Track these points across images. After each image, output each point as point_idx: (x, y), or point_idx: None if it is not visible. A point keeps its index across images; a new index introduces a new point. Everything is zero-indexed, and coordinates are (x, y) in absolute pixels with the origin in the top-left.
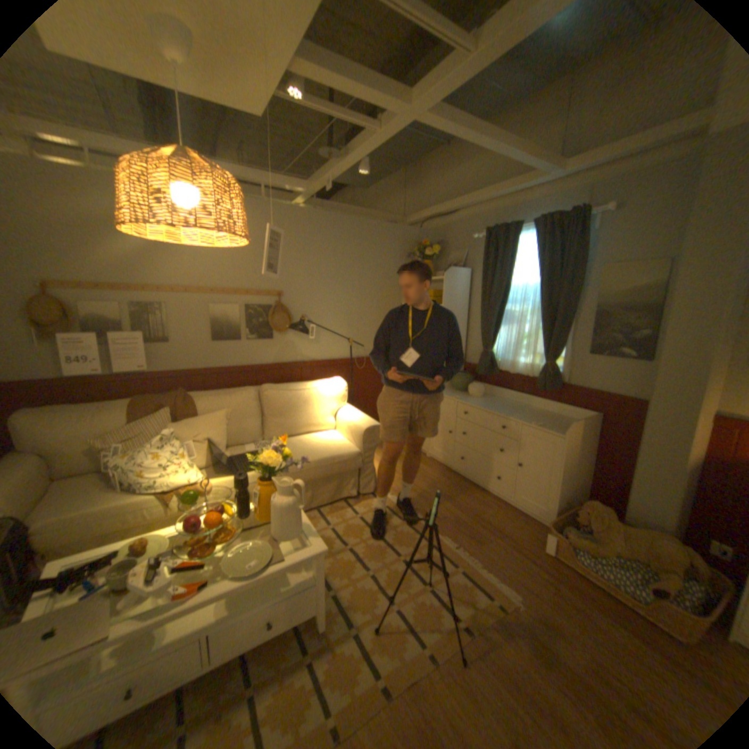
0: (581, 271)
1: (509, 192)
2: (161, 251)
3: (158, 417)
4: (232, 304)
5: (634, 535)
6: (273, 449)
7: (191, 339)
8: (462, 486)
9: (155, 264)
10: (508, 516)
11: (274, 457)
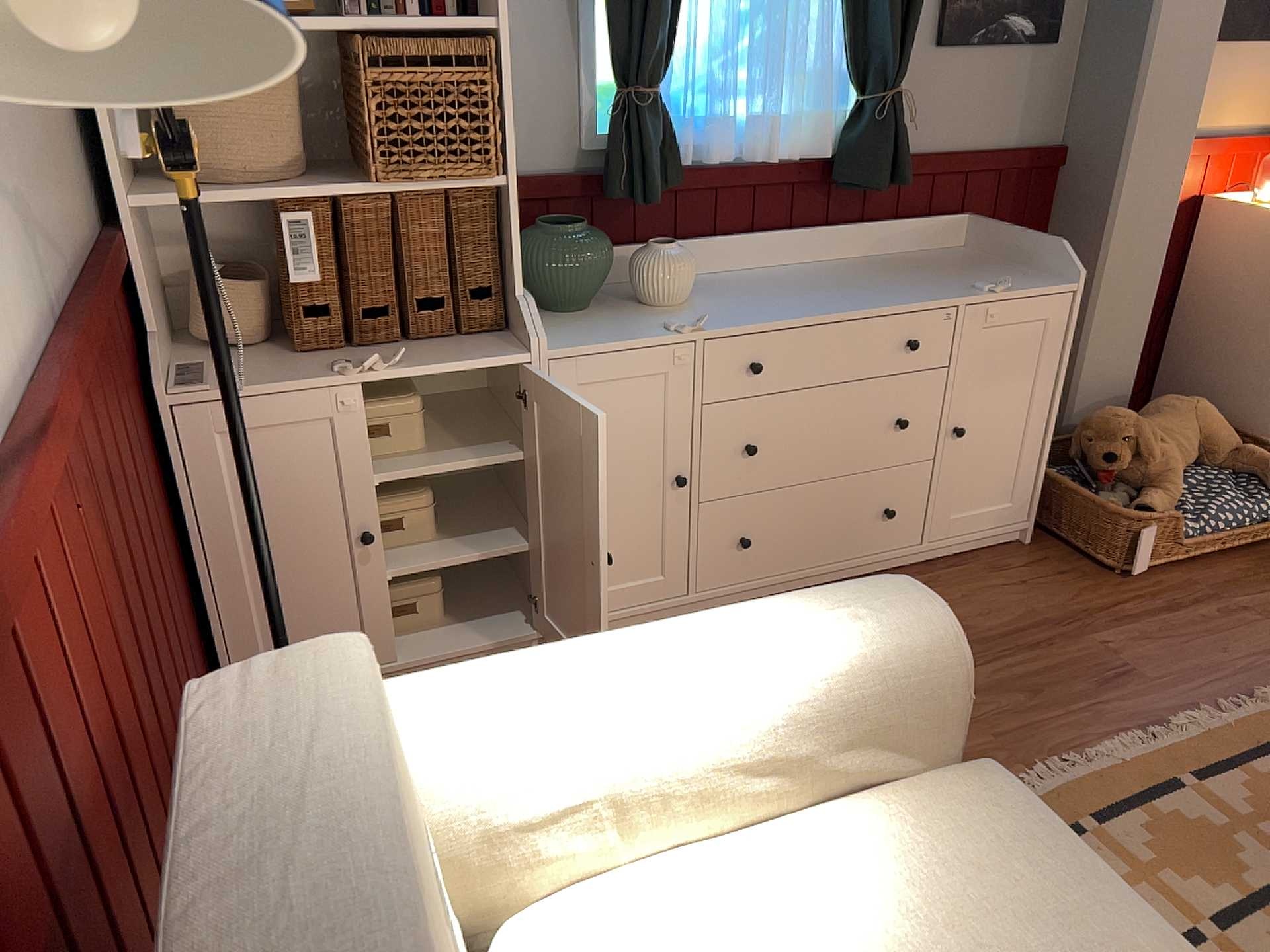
0: None
1: None
2: None
3: None
4: None
5: (1171, 426)
6: None
7: None
8: None
9: None
10: (969, 586)
11: None
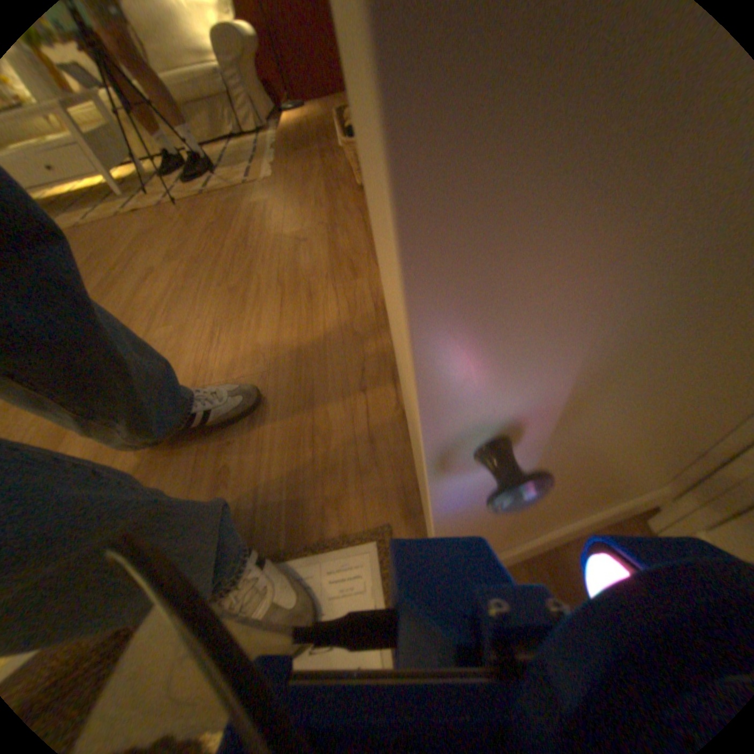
0: None
1: None
2: None
3: None
4: None
5: None
6: None
7: None
8: None
9: None
10: None
11: None
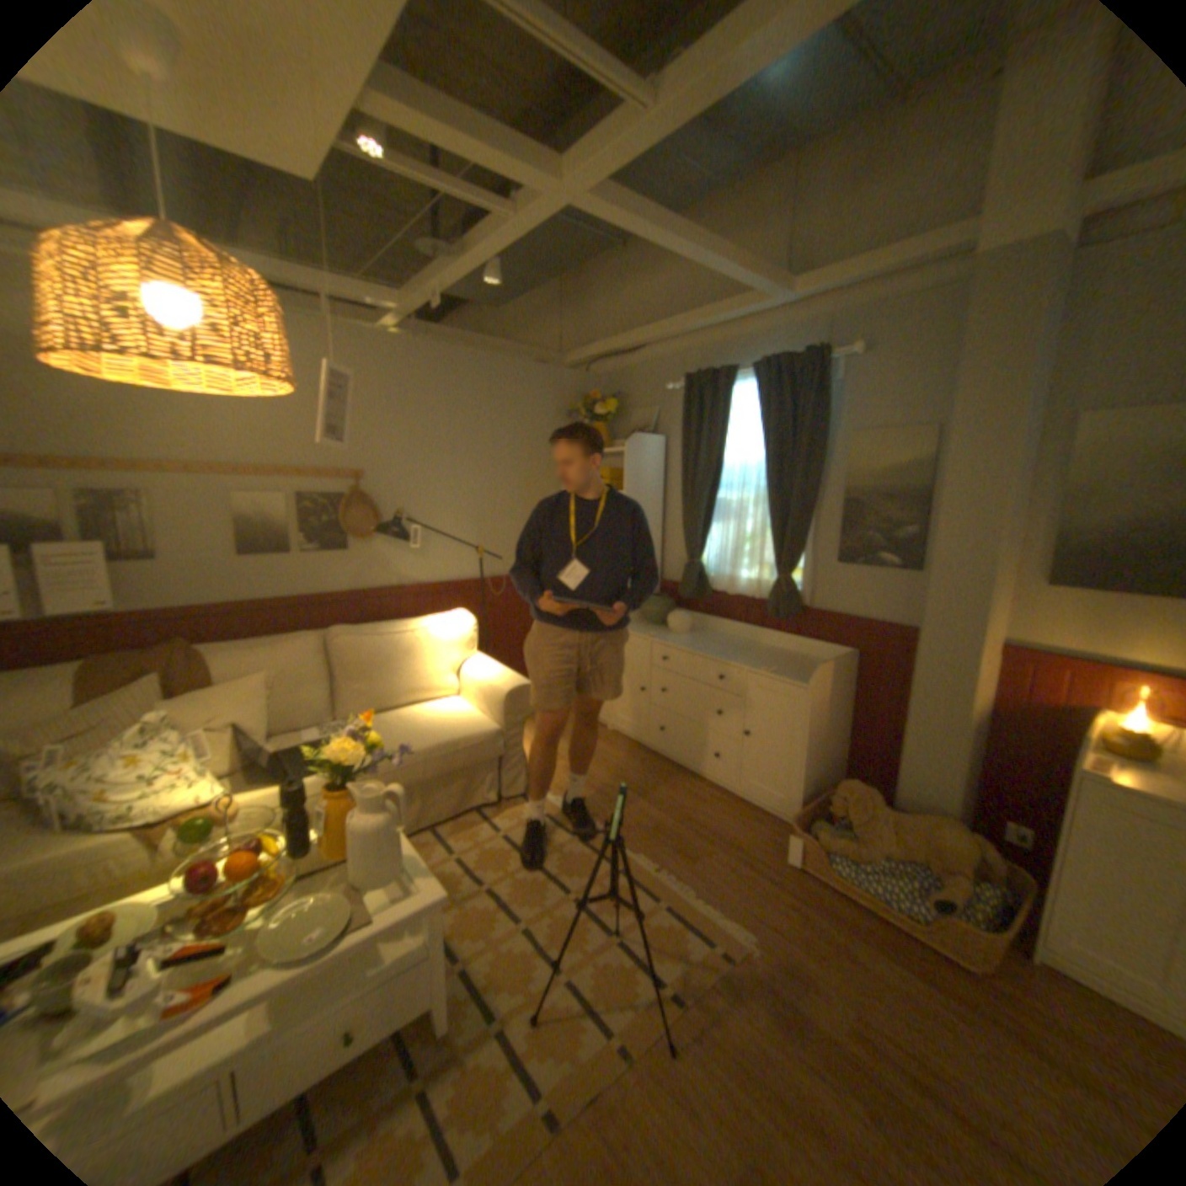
0: (820, 441)
1: (716, 322)
2: (135, 401)
3: (134, 692)
4: (273, 493)
5: (907, 825)
6: (348, 735)
7: (197, 553)
8: (663, 772)
9: (124, 423)
10: (731, 814)
11: (351, 748)
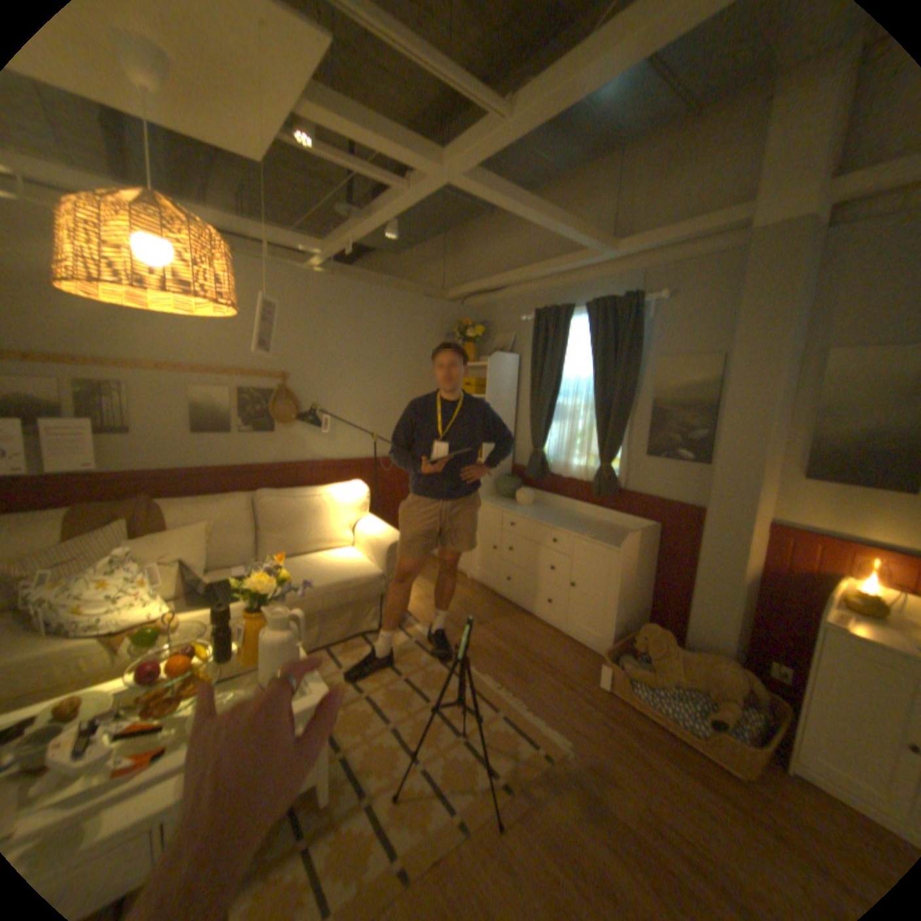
0: (635, 363)
1: (560, 271)
2: (123, 317)
3: (108, 533)
4: (221, 387)
5: (694, 661)
6: (265, 572)
7: (162, 431)
8: (508, 613)
9: (114, 332)
10: (559, 647)
11: (267, 581)
